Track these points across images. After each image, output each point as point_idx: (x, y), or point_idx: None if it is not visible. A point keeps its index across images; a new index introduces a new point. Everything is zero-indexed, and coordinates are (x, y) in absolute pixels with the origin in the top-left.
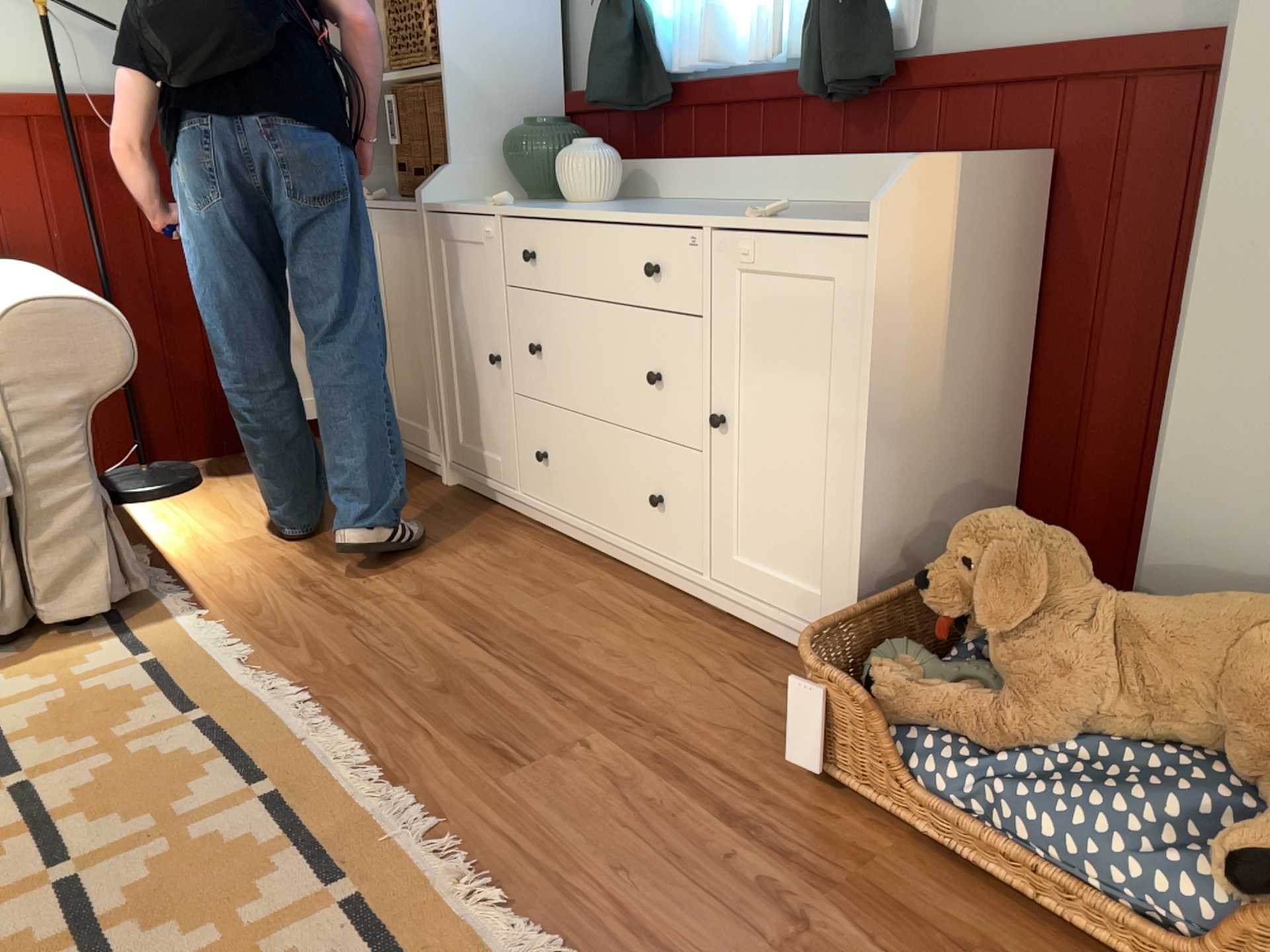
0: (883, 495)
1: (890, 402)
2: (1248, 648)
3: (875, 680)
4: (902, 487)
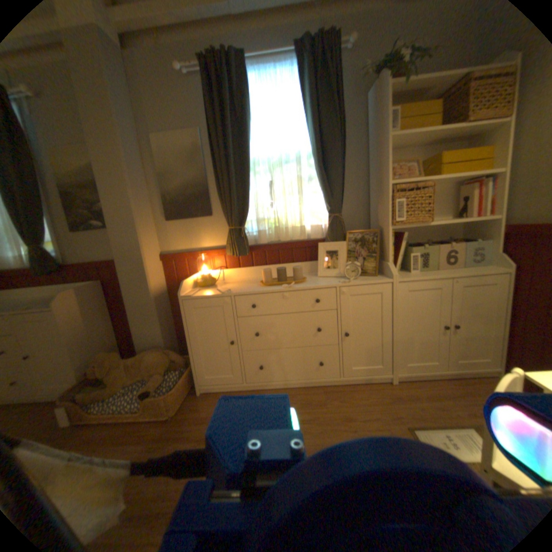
0: (77, 358)
1: (71, 340)
2: (144, 361)
3: (79, 399)
4: (82, 355)
